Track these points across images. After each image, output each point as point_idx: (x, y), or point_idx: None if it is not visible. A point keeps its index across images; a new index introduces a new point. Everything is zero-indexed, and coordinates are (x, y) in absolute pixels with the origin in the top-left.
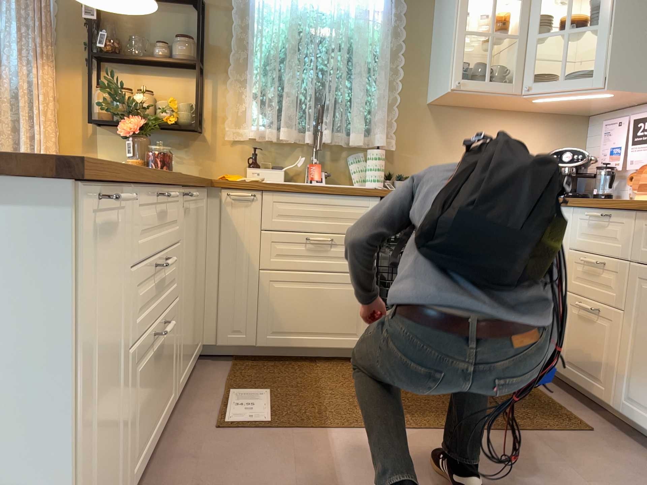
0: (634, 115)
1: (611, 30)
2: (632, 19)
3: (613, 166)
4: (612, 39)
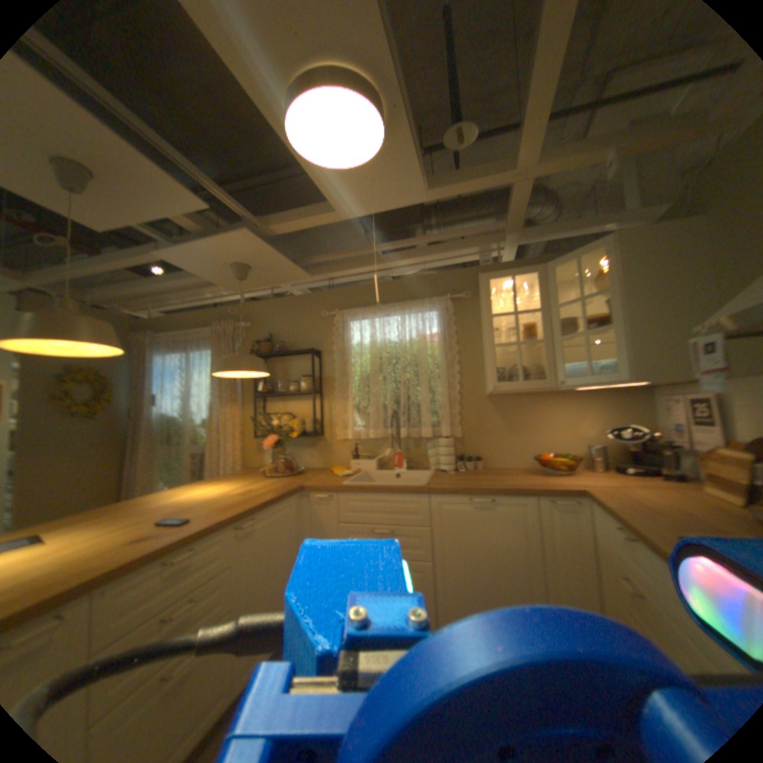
0: (688, 395)
1: (628, 327)
2: (648, 314)
3: (680, 443)
4: (629, 336)
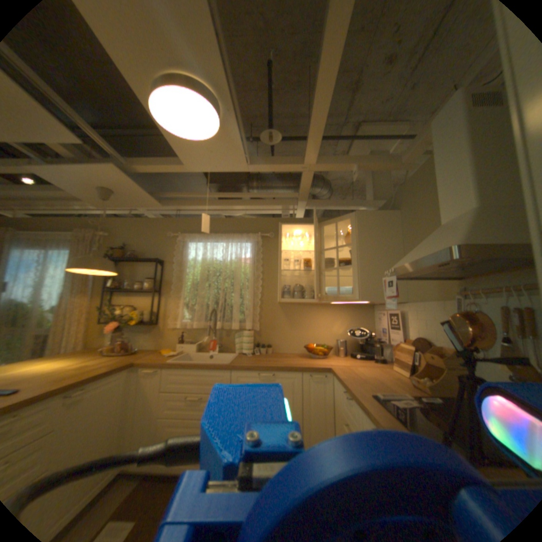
0: (388, 311)
1: (359, 267)
2: (369, 262)
3: (384, 340)
4: (359, 273)
